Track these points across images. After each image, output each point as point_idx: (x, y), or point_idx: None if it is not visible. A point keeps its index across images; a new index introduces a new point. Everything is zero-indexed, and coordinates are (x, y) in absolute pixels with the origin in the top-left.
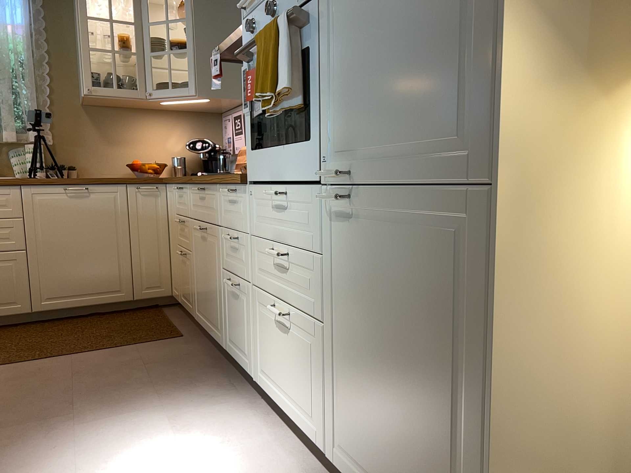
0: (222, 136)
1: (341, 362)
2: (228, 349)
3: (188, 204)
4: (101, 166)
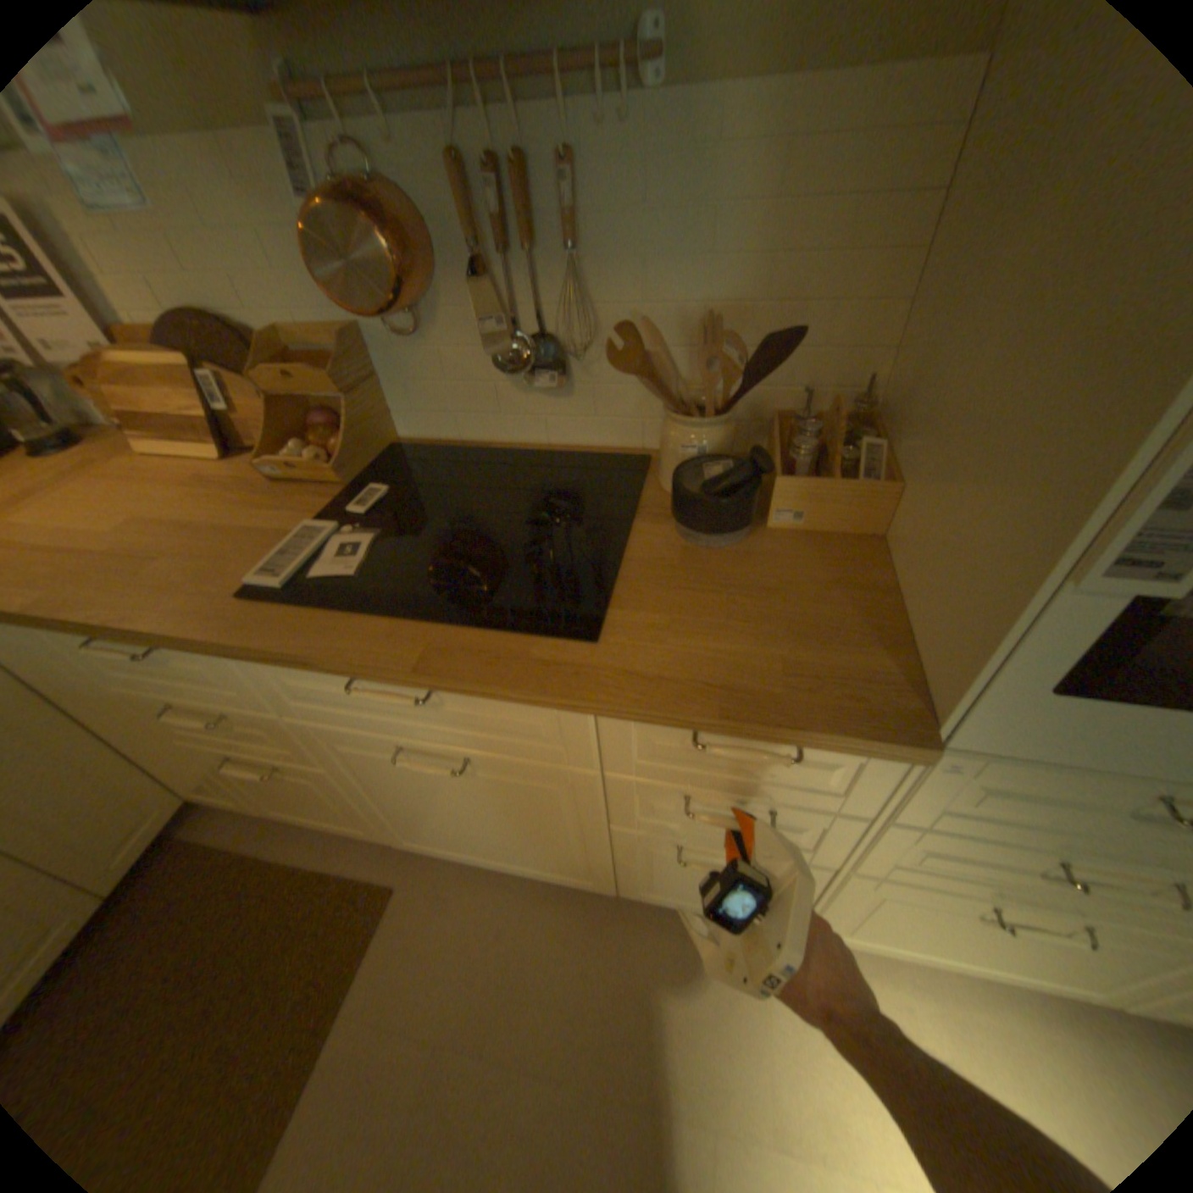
0: None
1: None
2: (641, 898)
3: (249, 689)
4: None
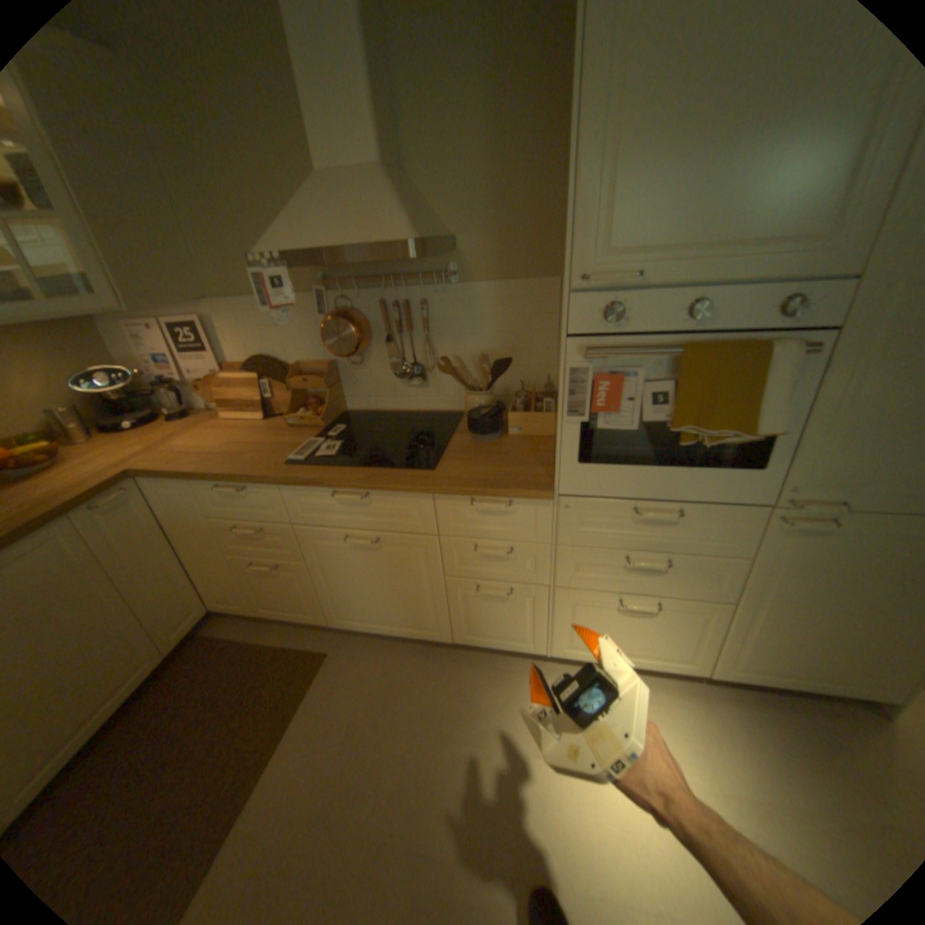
0: (107, 348)
1: (757, 623)
2: (464, 641)
3: (281, 508)
4: None
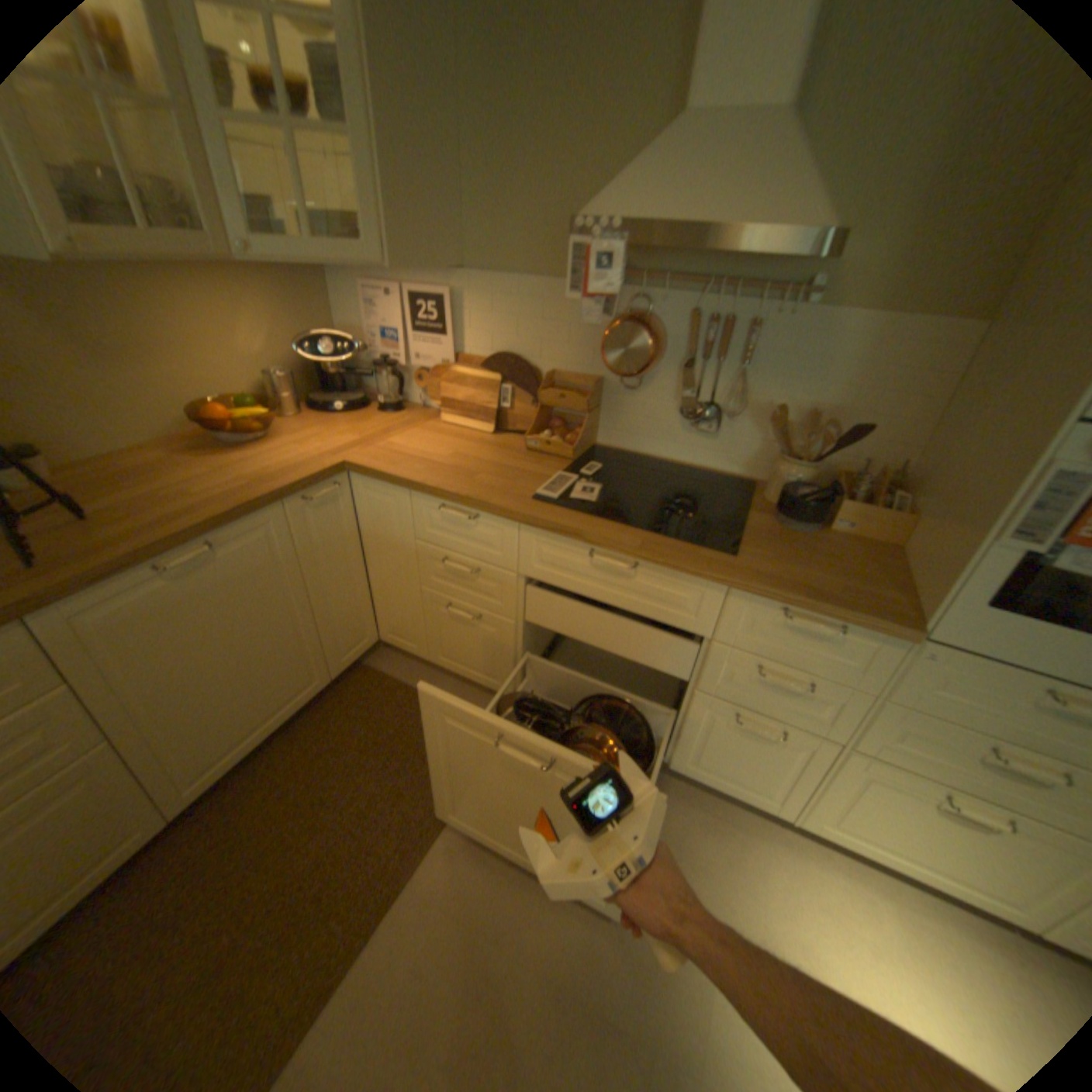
0: (332, 309)
1: None
2: (686, 771)
3: (514, 552)
4: (102, 423)
